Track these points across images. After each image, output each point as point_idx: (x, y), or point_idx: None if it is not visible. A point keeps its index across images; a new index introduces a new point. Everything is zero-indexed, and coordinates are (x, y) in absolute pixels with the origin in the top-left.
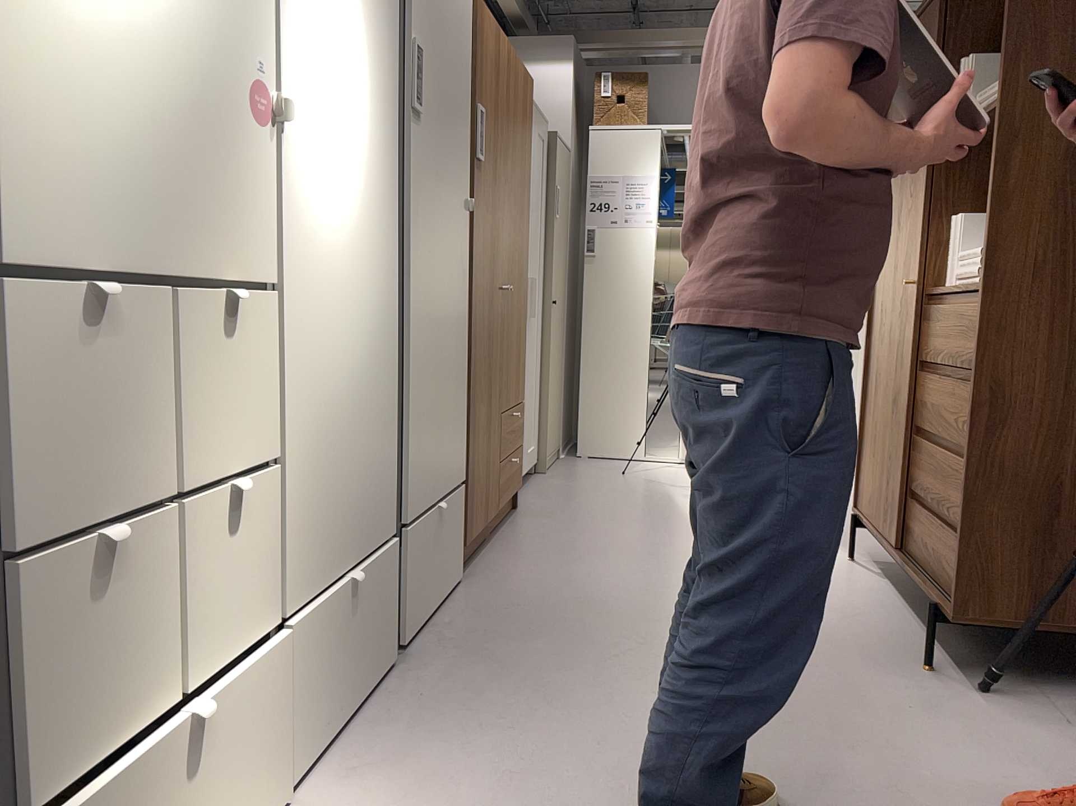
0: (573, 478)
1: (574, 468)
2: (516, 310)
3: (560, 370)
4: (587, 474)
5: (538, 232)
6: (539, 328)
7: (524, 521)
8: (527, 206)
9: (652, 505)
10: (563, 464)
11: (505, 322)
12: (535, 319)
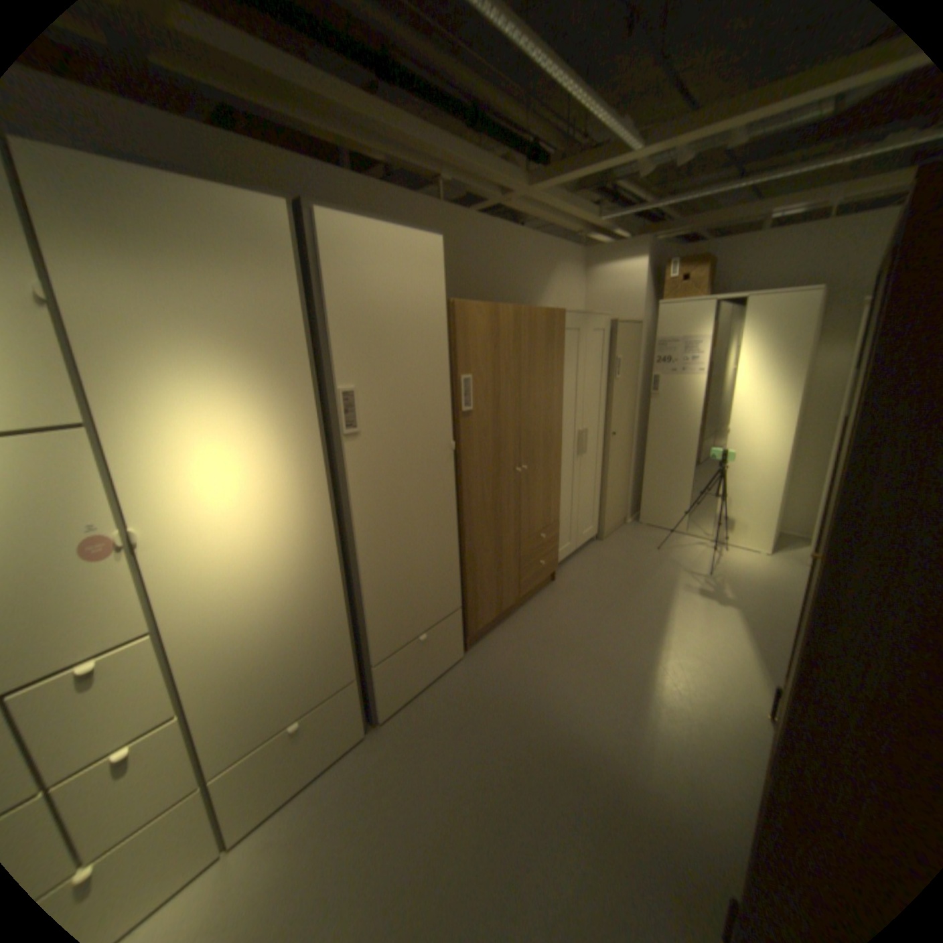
0: (618, 549)
1: (627, 536)
2: (543, 473)
3: (624, 472)
4: (631, 545)
5: (597, 395)
6: (599, 455)
7: (551, 595)
8: (560, 399)
9: (653, 592)
10: (623, 531)
11: (525, 488)
12: (594, 451)
